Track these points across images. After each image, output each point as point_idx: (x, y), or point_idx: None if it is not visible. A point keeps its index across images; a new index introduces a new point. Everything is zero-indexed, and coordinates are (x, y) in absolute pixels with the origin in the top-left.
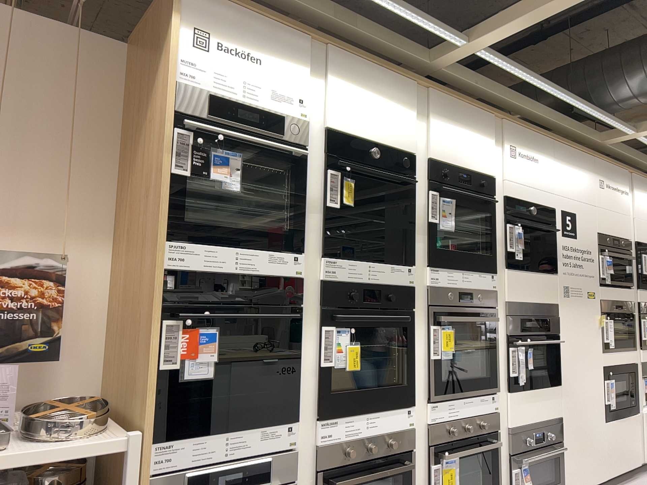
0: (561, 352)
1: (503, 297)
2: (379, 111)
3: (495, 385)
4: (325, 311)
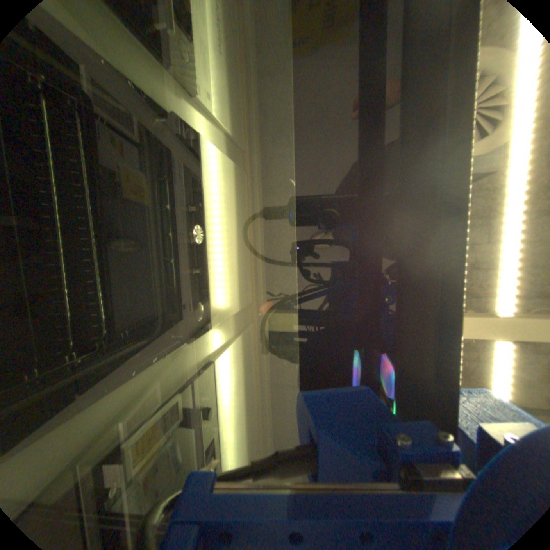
0: None
1: None
2: (225, 246)
3: None
4: None
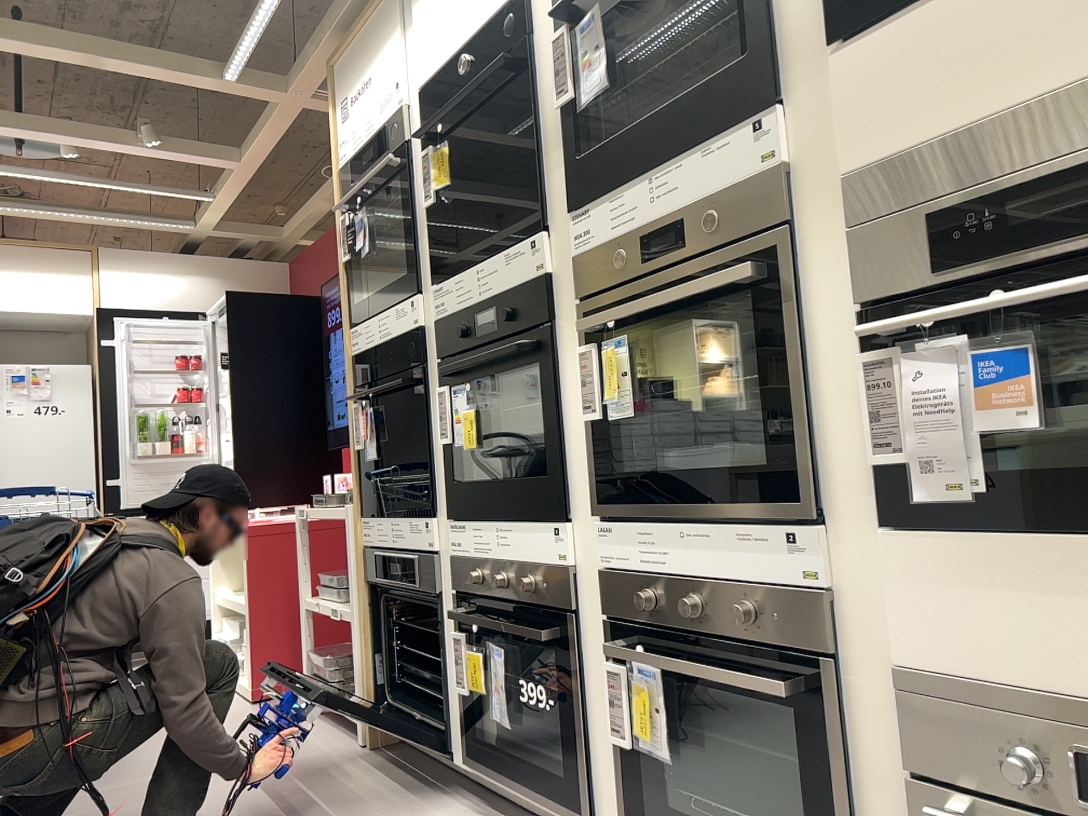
0: None
1: (838, 168)
2: None
3: (796, 497)
4: (440, 364)
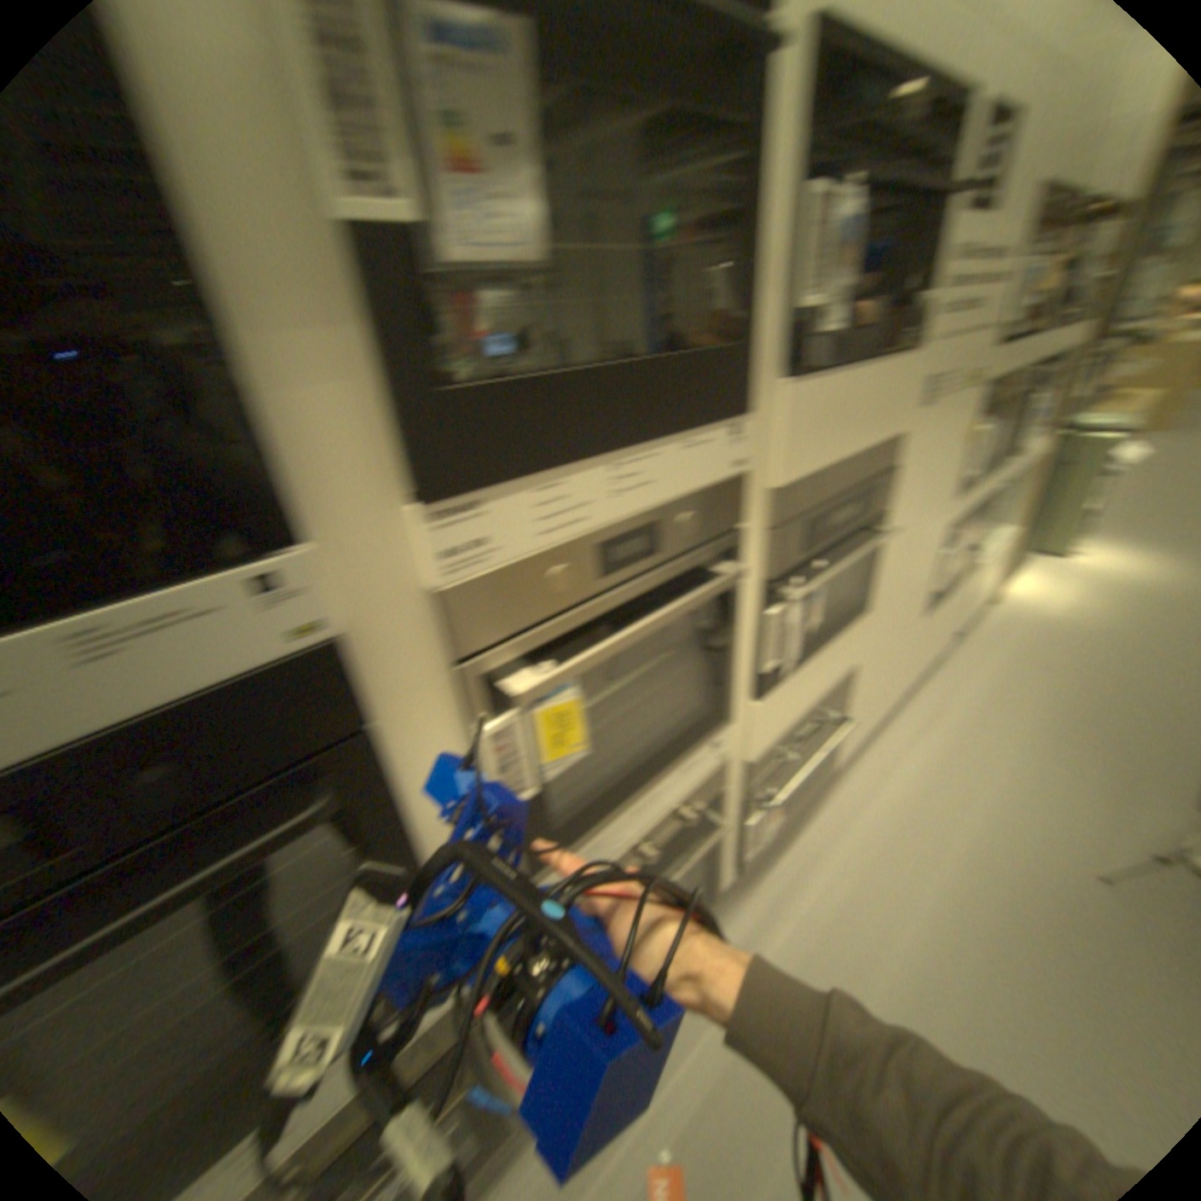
0: (886, 548)
1: (771, 480)
2: None
3: (725, 719)
4: None
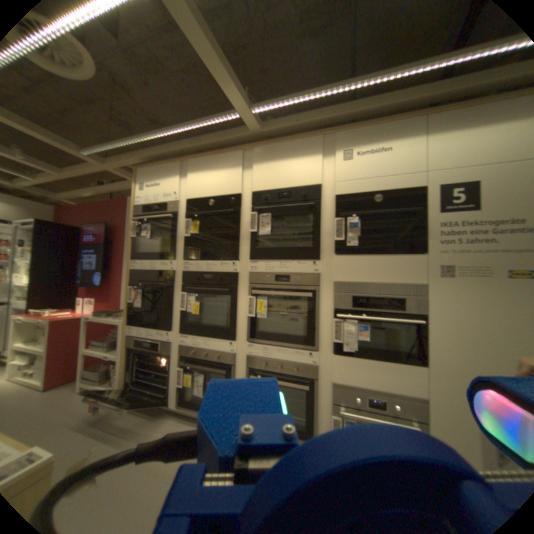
0: (431, 334)
1: (331, 278)
2: (214, 178)
3: (312, 344)
4: (183, 285)
